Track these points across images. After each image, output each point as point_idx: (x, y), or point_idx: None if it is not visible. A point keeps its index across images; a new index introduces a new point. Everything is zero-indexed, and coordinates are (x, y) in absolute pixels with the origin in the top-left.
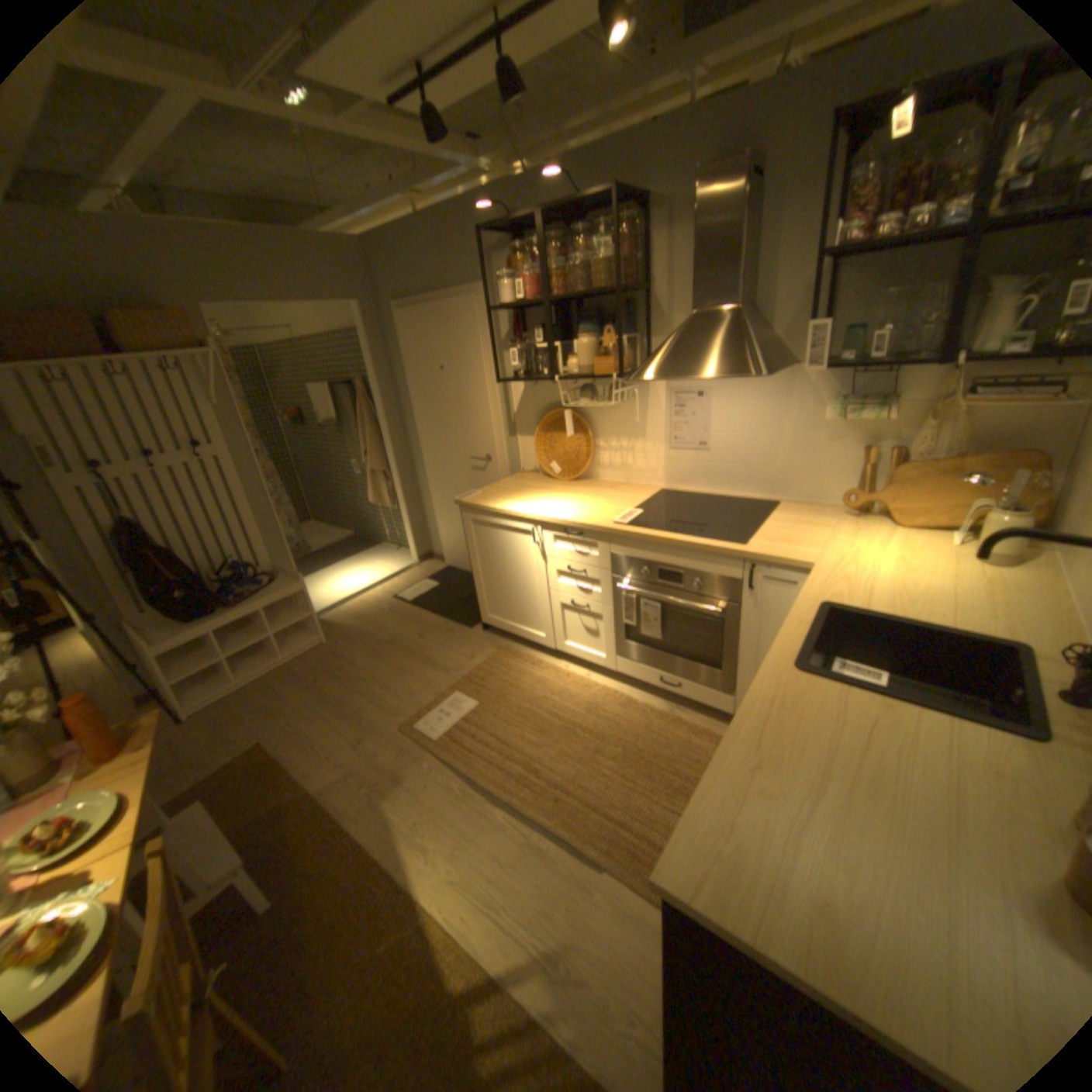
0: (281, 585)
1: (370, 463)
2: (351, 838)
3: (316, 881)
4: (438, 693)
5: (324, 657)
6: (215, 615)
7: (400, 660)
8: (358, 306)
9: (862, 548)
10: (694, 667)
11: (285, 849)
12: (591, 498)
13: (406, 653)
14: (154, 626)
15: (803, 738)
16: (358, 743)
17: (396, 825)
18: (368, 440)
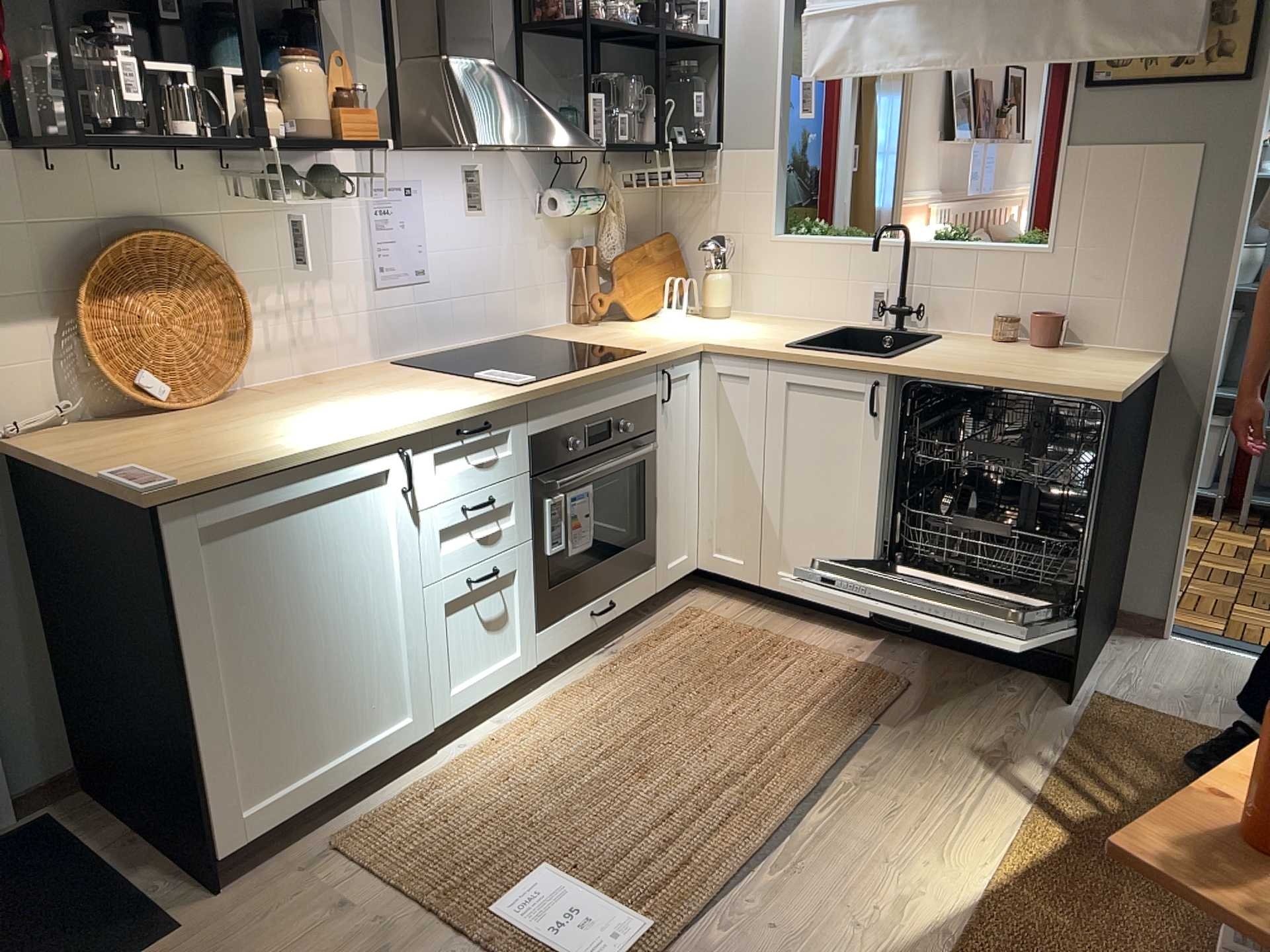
0: None
1: None
2: None
3: None
4: None
5: None
6: None
7: None
8: None
9: (674, 331)
10: (623, 558)
11: None
12: (363, 394)
13: None
14: None
15: (969, 363)
16: None
17: None
18: None
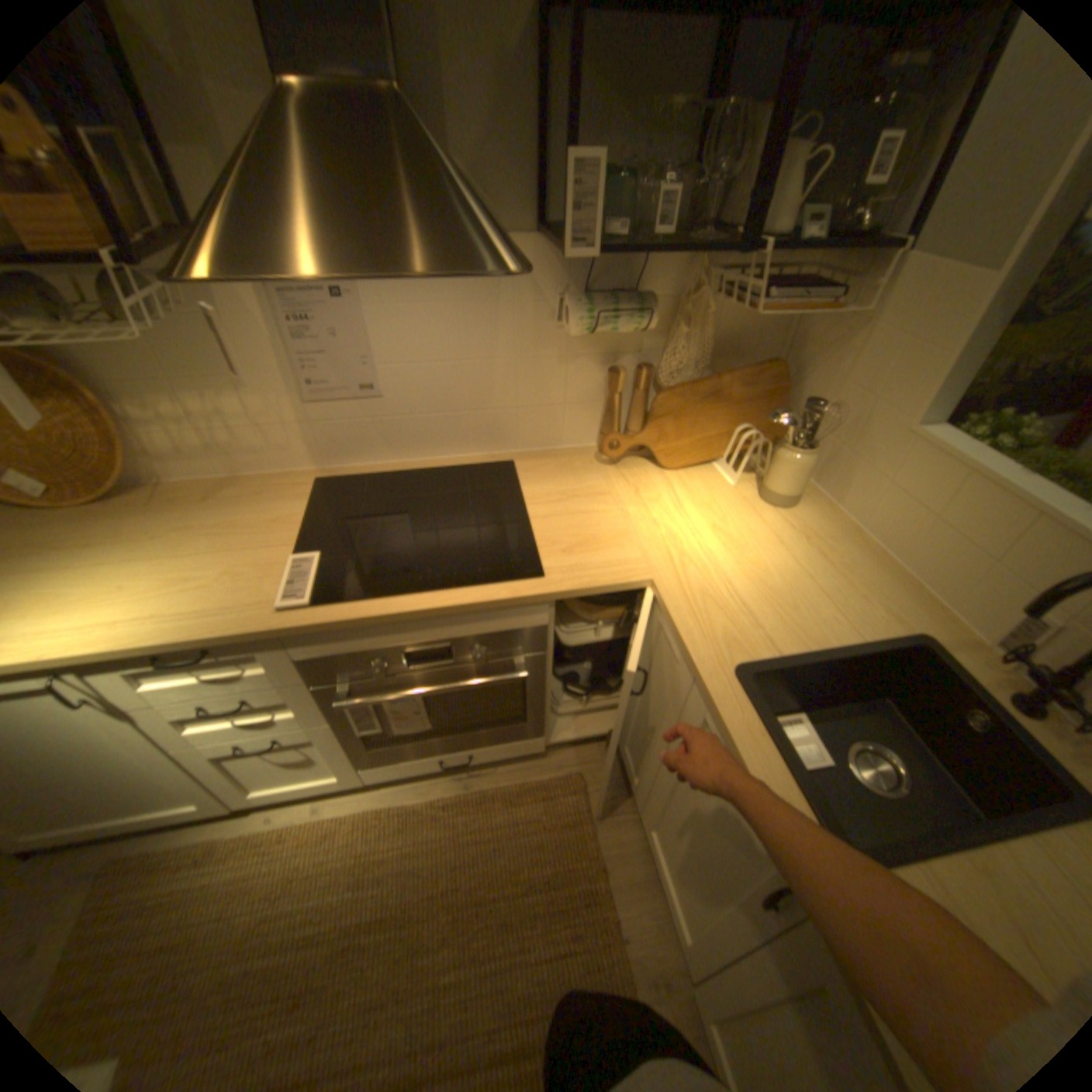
0: None
1: None
2: None
3: None
4: None
5: None
6: None
7: None
8: None
9: (665, 521)
10: (486, 731)
11: None
12: (178, 542)
13: None
14: None
15: None
16: None
17: None
18: None
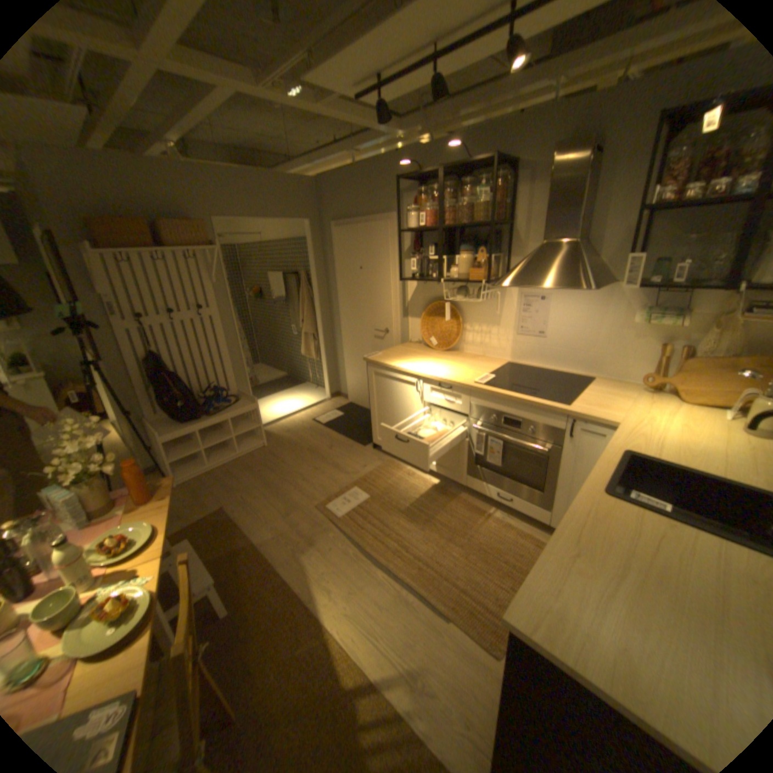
0: (243, 404)
1: (305, 328)
2: (281, 577)
3: (257, 602)
4: (341, 488)
5: (266, 455)
6: (201, 419)
7: (316, 462)
8: (309, 223)
9: (657, 415)
10: (523, 488)
11: (238, 578)
12: (459, 364)
13: (320, 458)
14: (163, 423)
15: (611, 540)
16: (287, 515)
17: (310, 572)
18: (305, 312)
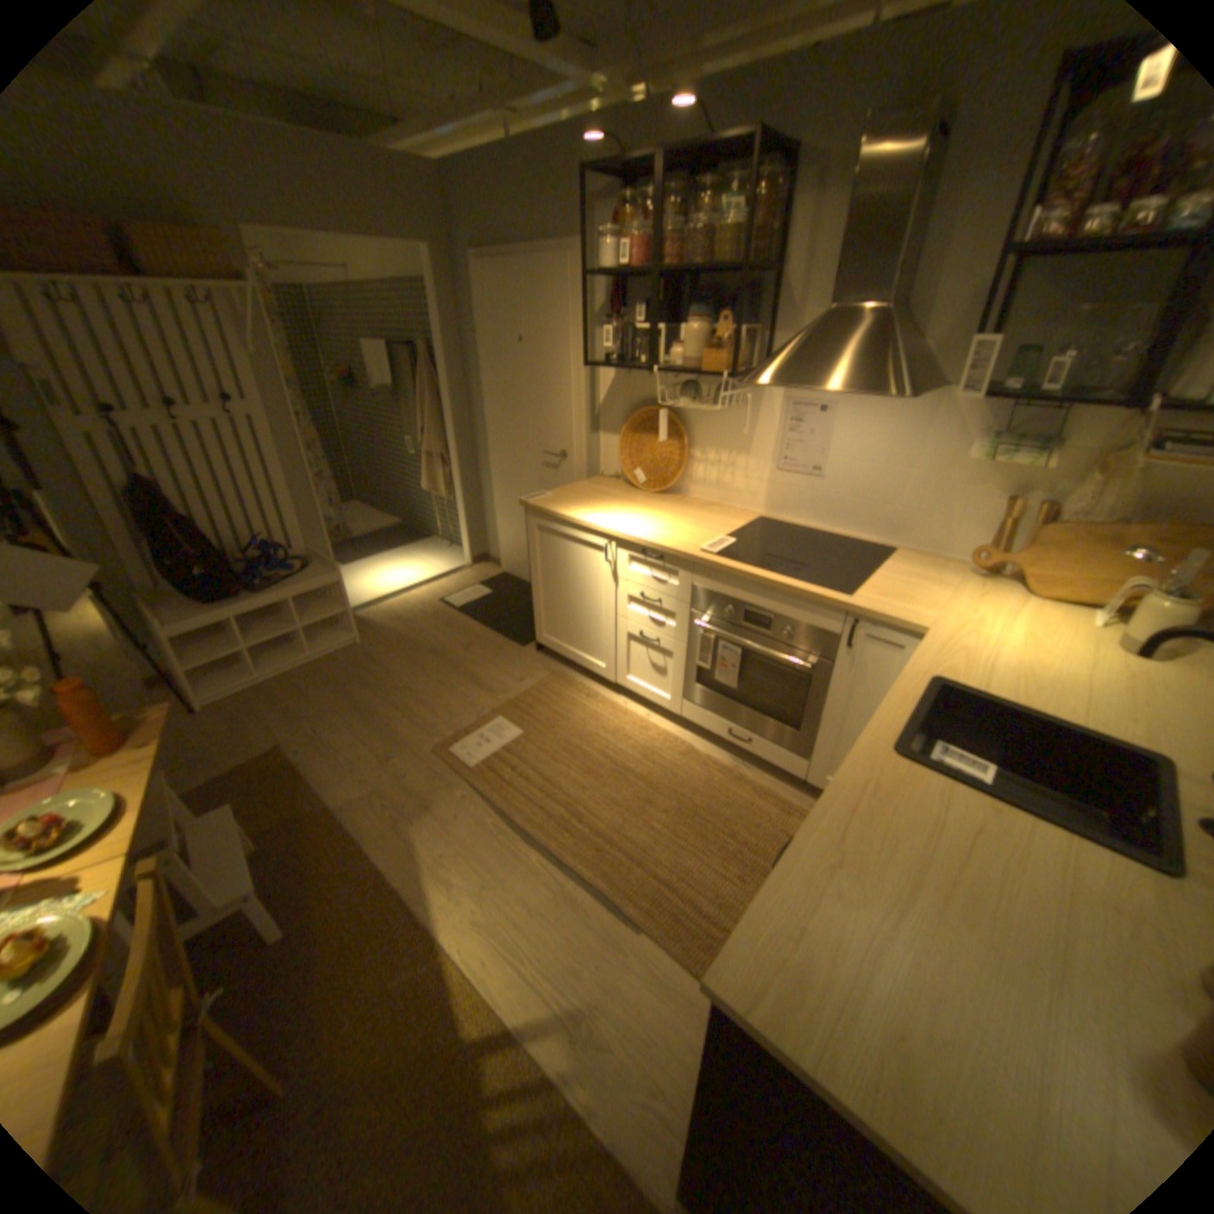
0: (313, 575)
1: (426, 444)
2: (370, 863)
3: (328, 905)
4: (479, 716)
5: (357, 660)
6: (237, 600)
7: (440, 674)
8: (427, 251)
9: (987, 616)
10: (769, 723)
11: (297, 867)
12: (677, 517)
13: (447, 666)
14: (168, 604)
15: (896, 837)
16: (386, 761)
17: (420, 856)
18: (425, 416)
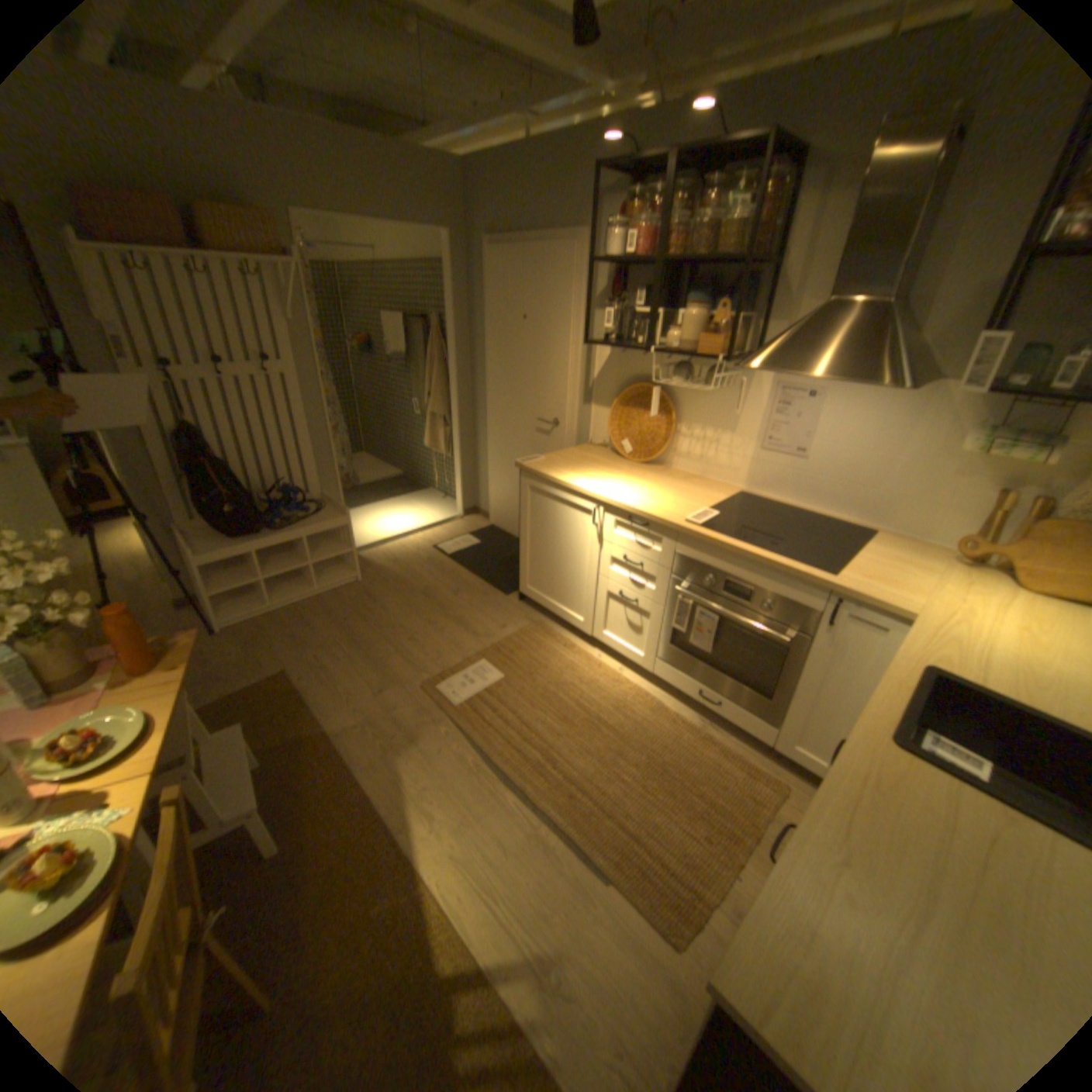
0: (327, 516)
1: (432, 405)
2: (361, 788)
3: (321, 824)
4: (465, 657)
5: (358, 596)
6: (260, 535)
7: (432, 614)
8: (448, 235)
9: (977, 606)
10: (741, 689)
11: (296, 785)
12: (663, 487)
13: (438, 607)
14: (201, 535)
15: (905, 837)
16: (380, 692)
17: (406, 785)
18: (433, 380)
